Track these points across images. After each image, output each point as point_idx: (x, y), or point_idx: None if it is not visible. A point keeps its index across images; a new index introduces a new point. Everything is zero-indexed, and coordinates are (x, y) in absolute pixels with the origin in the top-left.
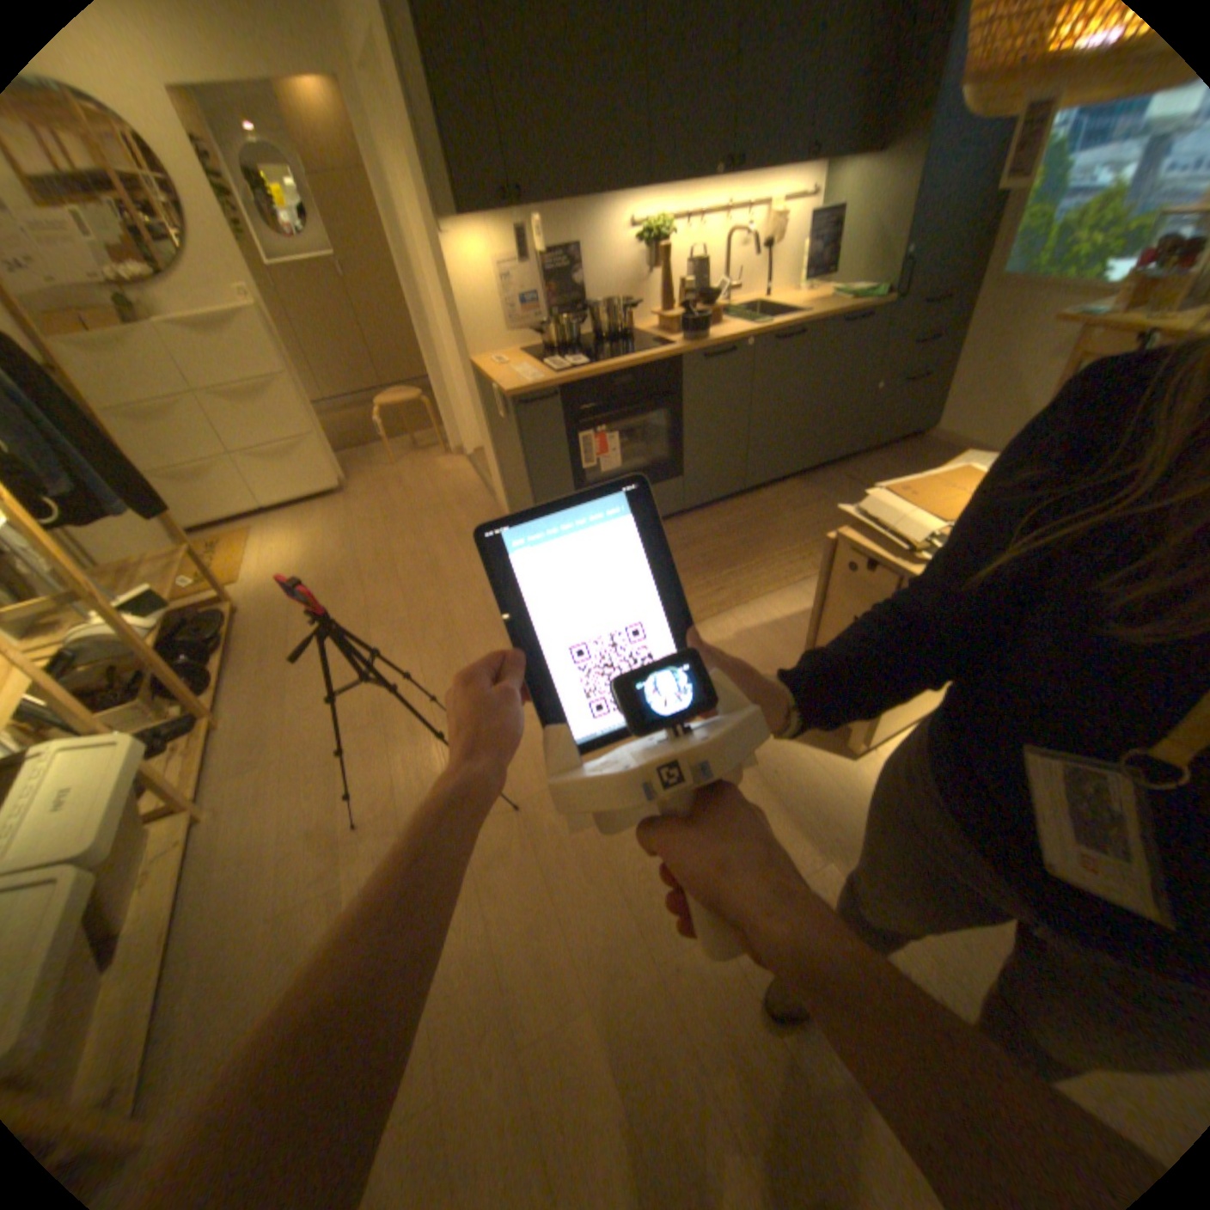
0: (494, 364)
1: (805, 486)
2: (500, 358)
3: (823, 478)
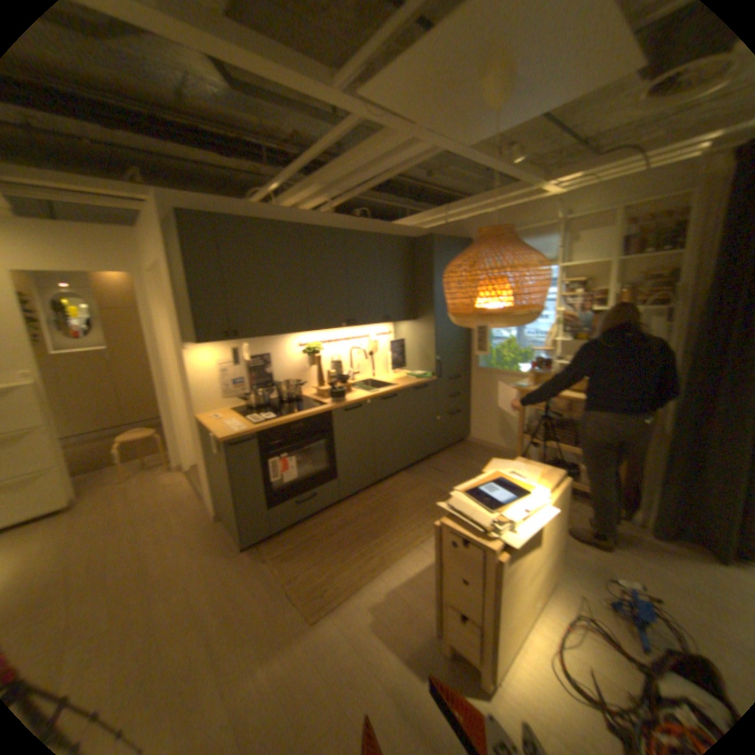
0: (212, 419)
1: (410, 475)
2: (216, 414)
3: (419, 469)
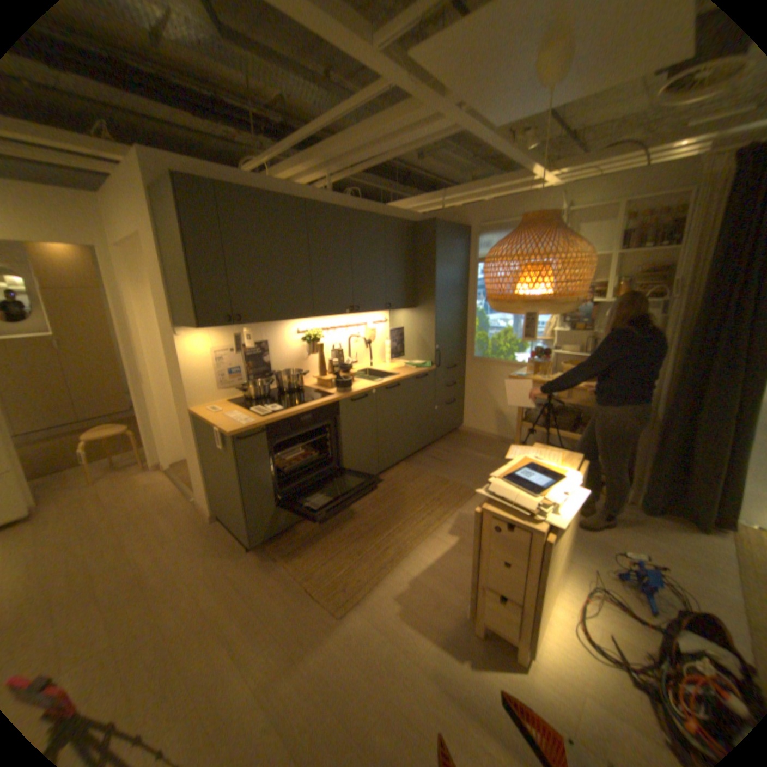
0: (211, 412)
1: (411, 466)
2: (213, 406)
3: (418, 459)
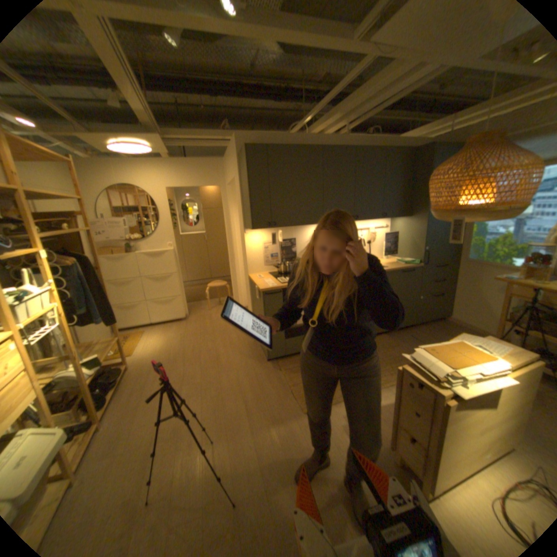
0: (258, 278)
1: (391, 338)
2: (260, 275)
3: (399, 335)
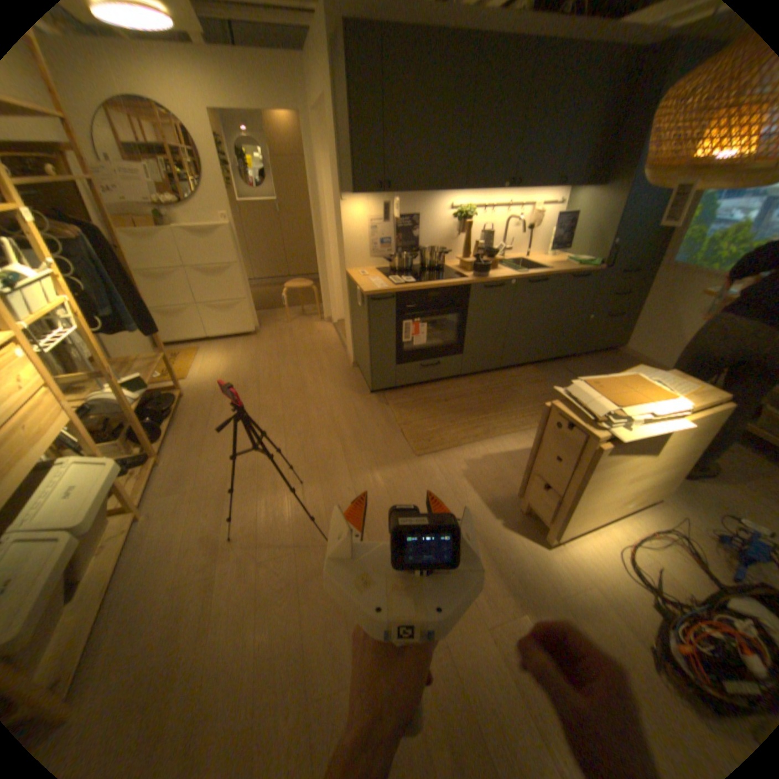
0: (360, 275)
1: (538, 370)
2: (364, 271)
3: (550, 367)
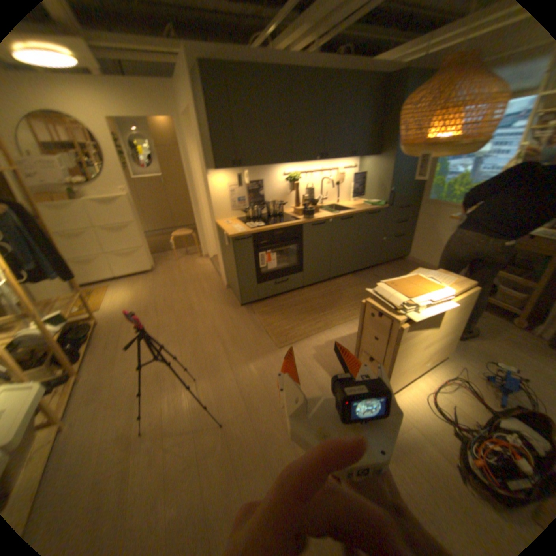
0: (225, 224)
1: (355, 277)
2: (227, 221)
3: (363, 274)
